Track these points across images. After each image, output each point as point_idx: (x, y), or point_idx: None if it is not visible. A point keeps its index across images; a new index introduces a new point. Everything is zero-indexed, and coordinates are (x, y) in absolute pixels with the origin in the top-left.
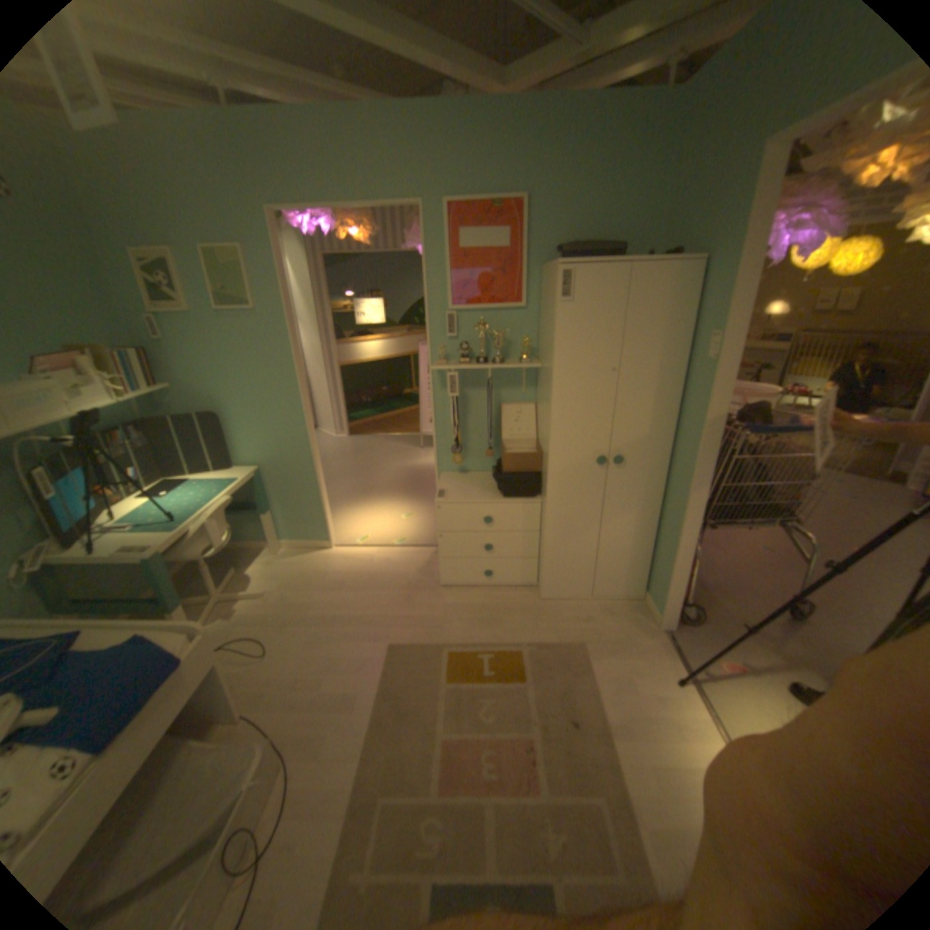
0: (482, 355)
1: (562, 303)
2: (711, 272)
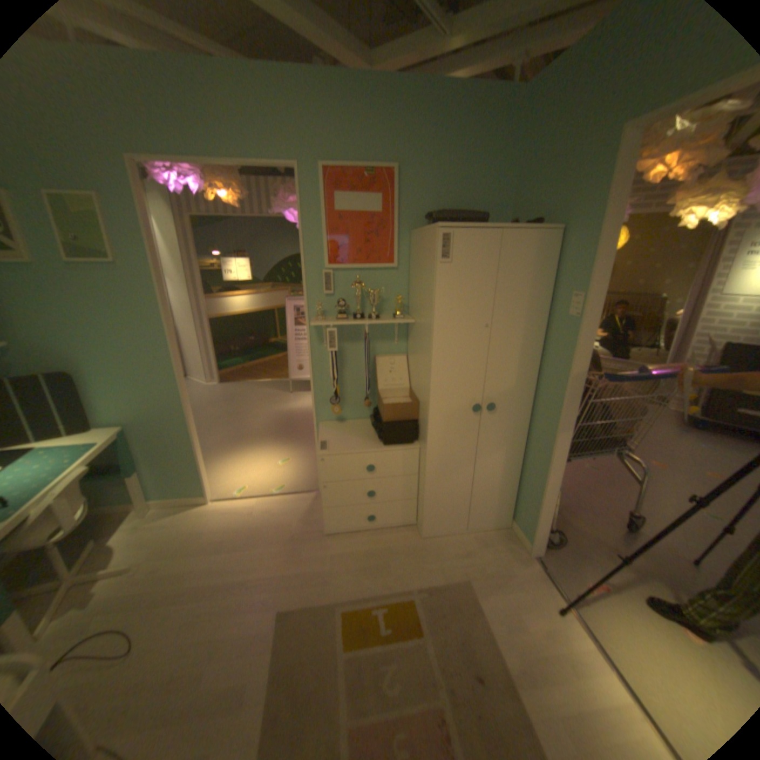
0: (355, 312)
1: (439, 265)
2: (563, 242)
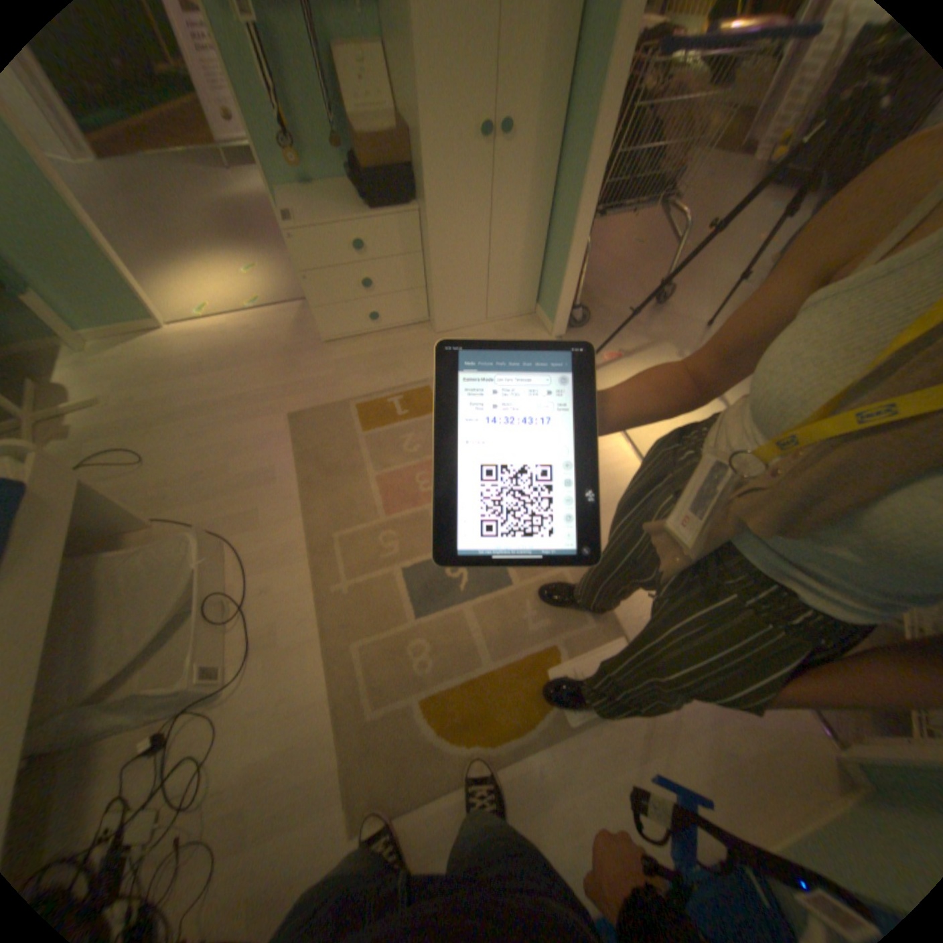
0: None
1: None
2: None
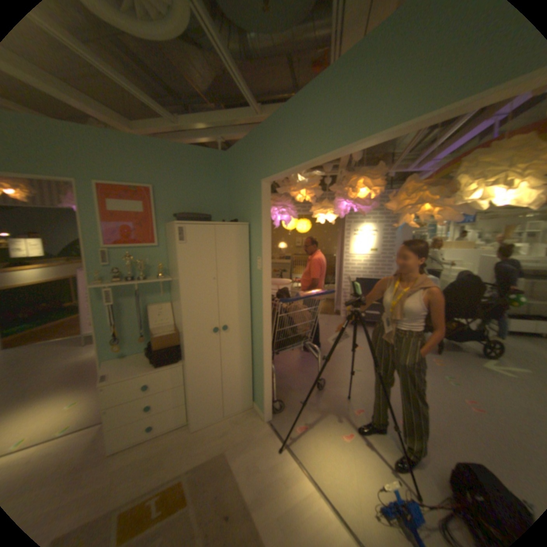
0: (126, 276)
1: (177, 245)
2: (249, 232)
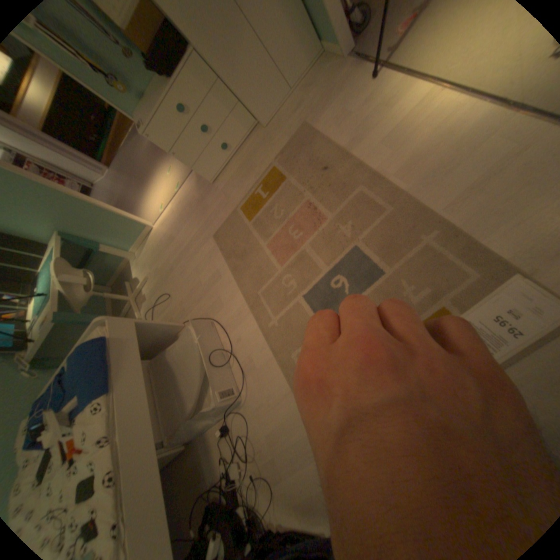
0: None
1: None
2: None
